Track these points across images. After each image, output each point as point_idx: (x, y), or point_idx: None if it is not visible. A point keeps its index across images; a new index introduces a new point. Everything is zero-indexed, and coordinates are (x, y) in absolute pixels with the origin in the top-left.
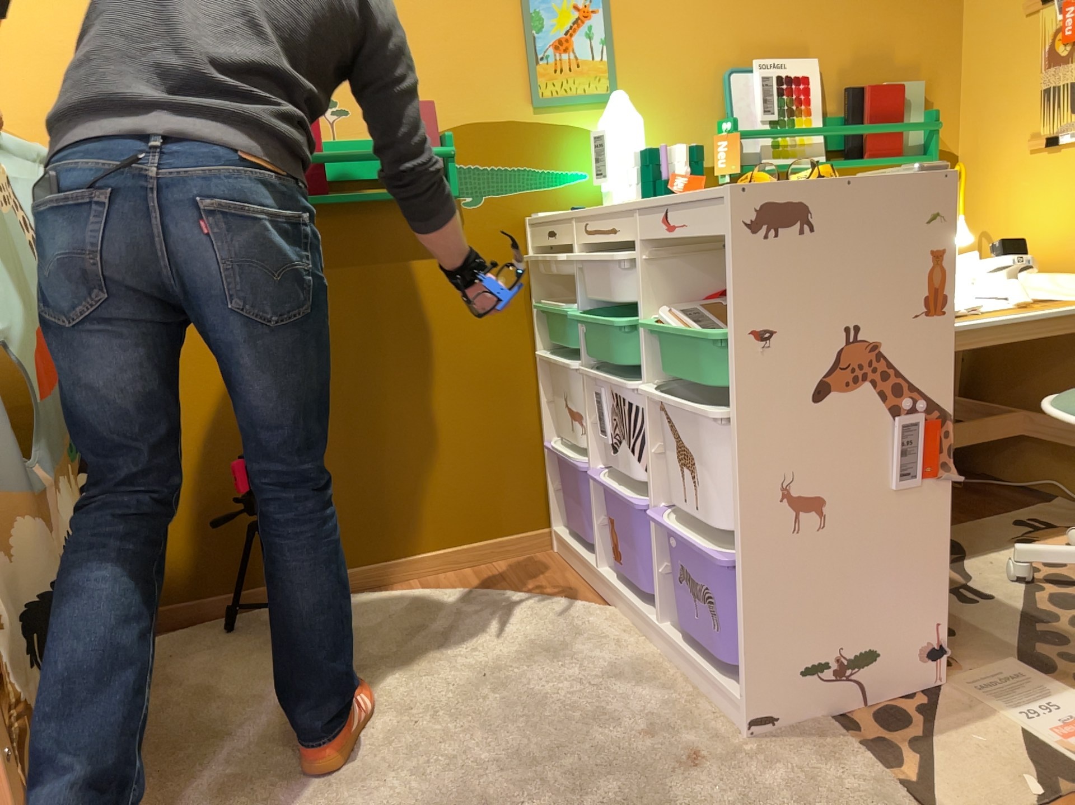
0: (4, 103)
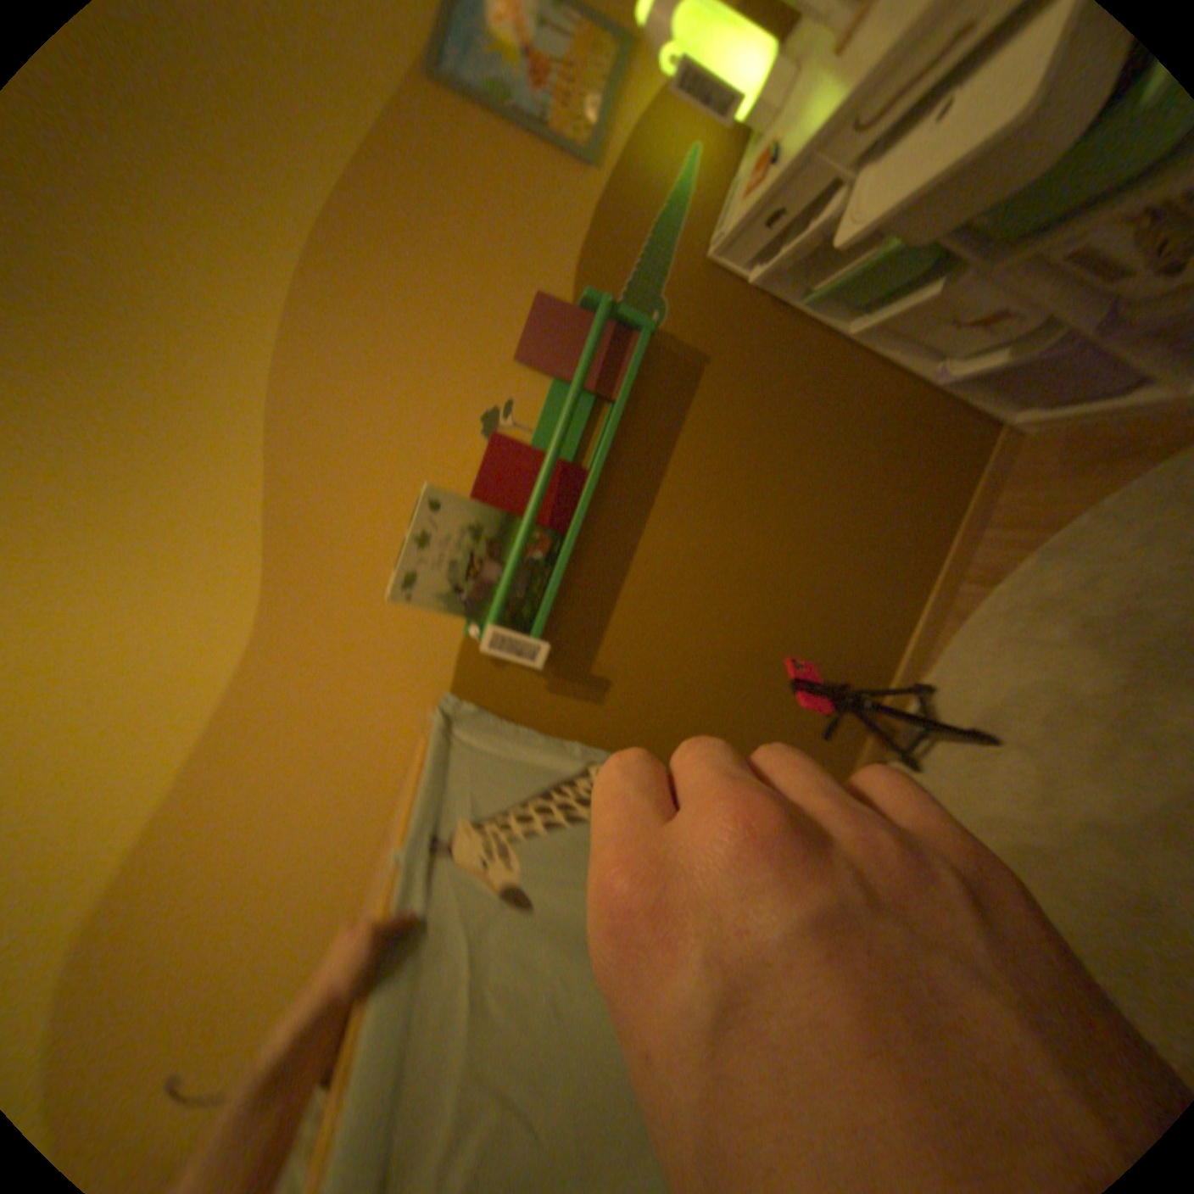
0: (378, 725)
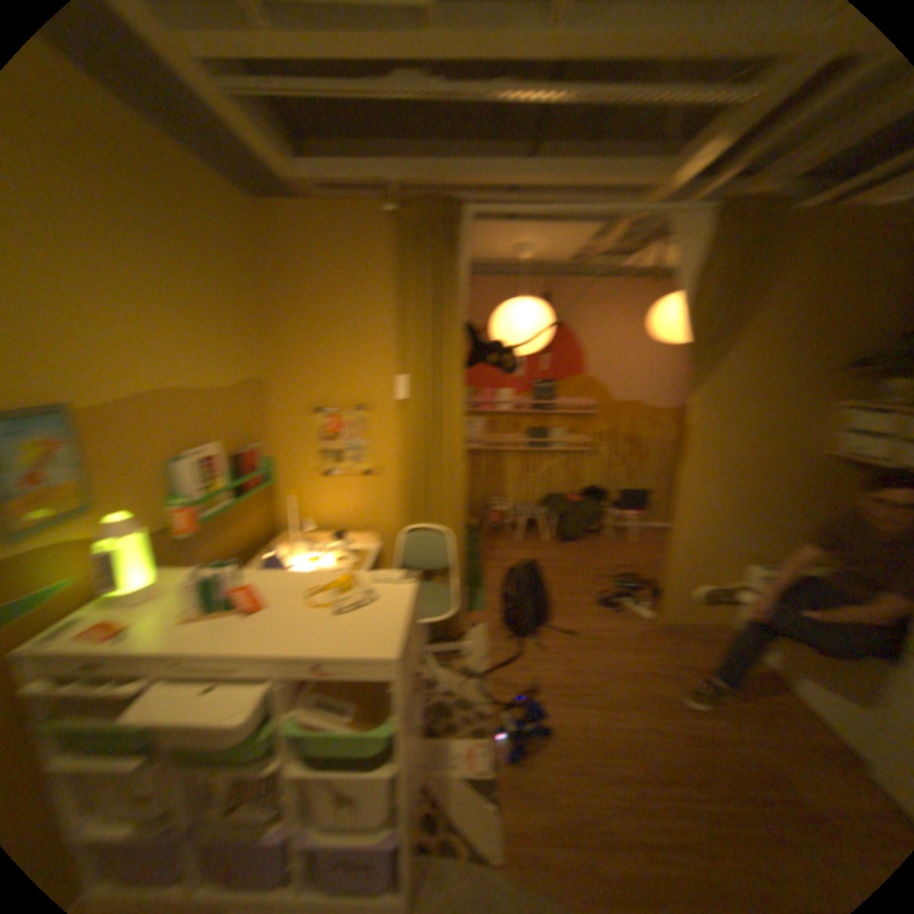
0: None
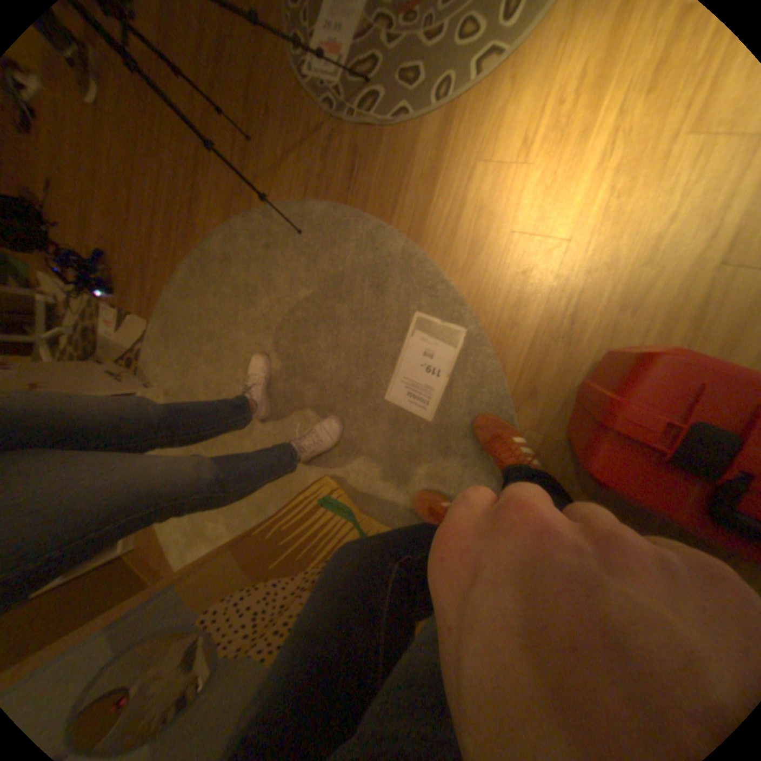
0: None
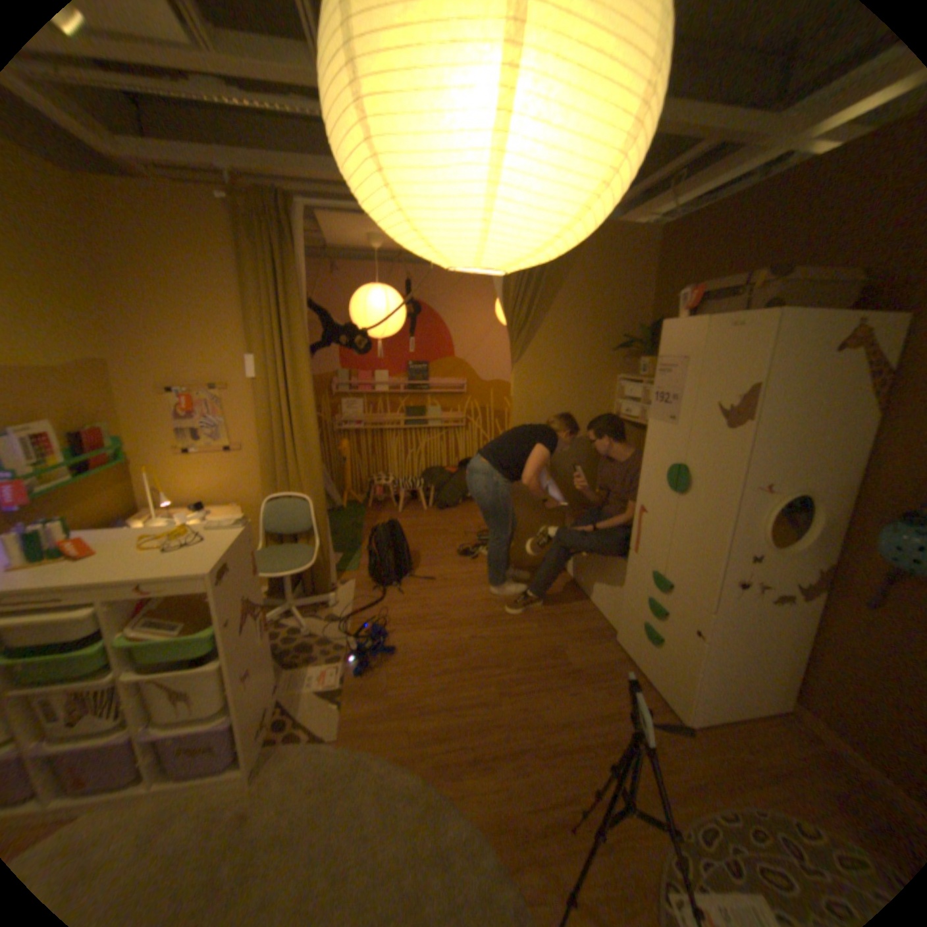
0: None
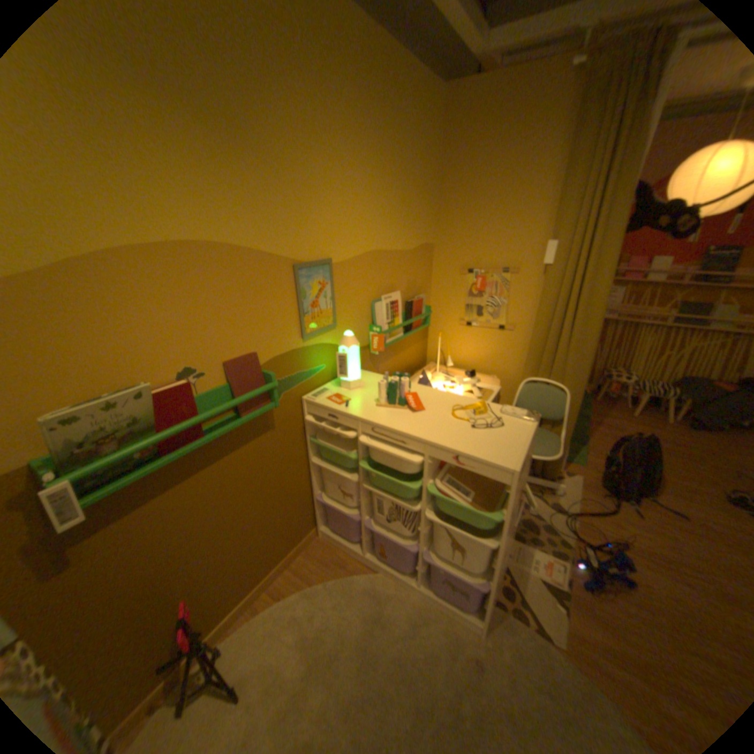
0: None
